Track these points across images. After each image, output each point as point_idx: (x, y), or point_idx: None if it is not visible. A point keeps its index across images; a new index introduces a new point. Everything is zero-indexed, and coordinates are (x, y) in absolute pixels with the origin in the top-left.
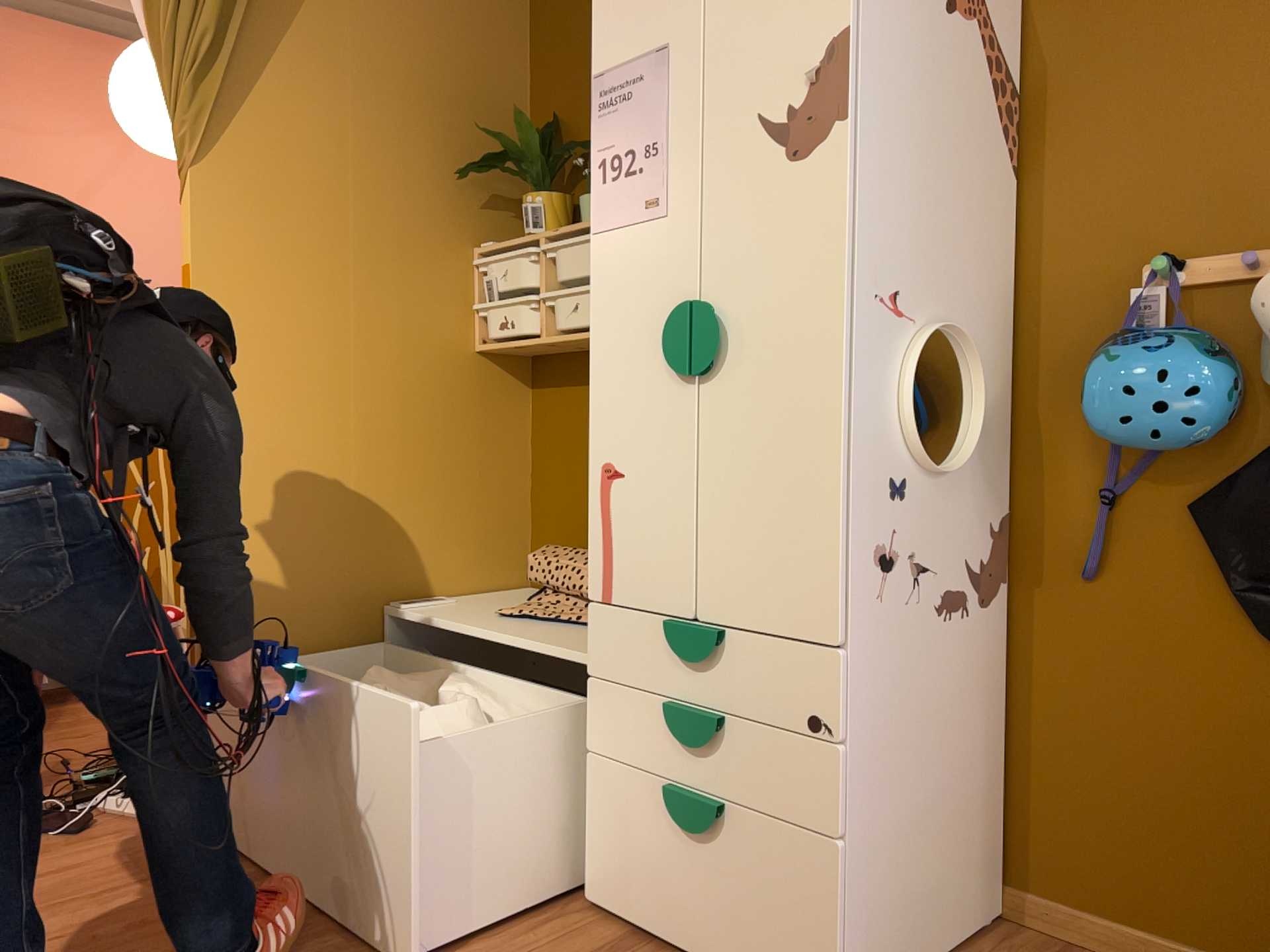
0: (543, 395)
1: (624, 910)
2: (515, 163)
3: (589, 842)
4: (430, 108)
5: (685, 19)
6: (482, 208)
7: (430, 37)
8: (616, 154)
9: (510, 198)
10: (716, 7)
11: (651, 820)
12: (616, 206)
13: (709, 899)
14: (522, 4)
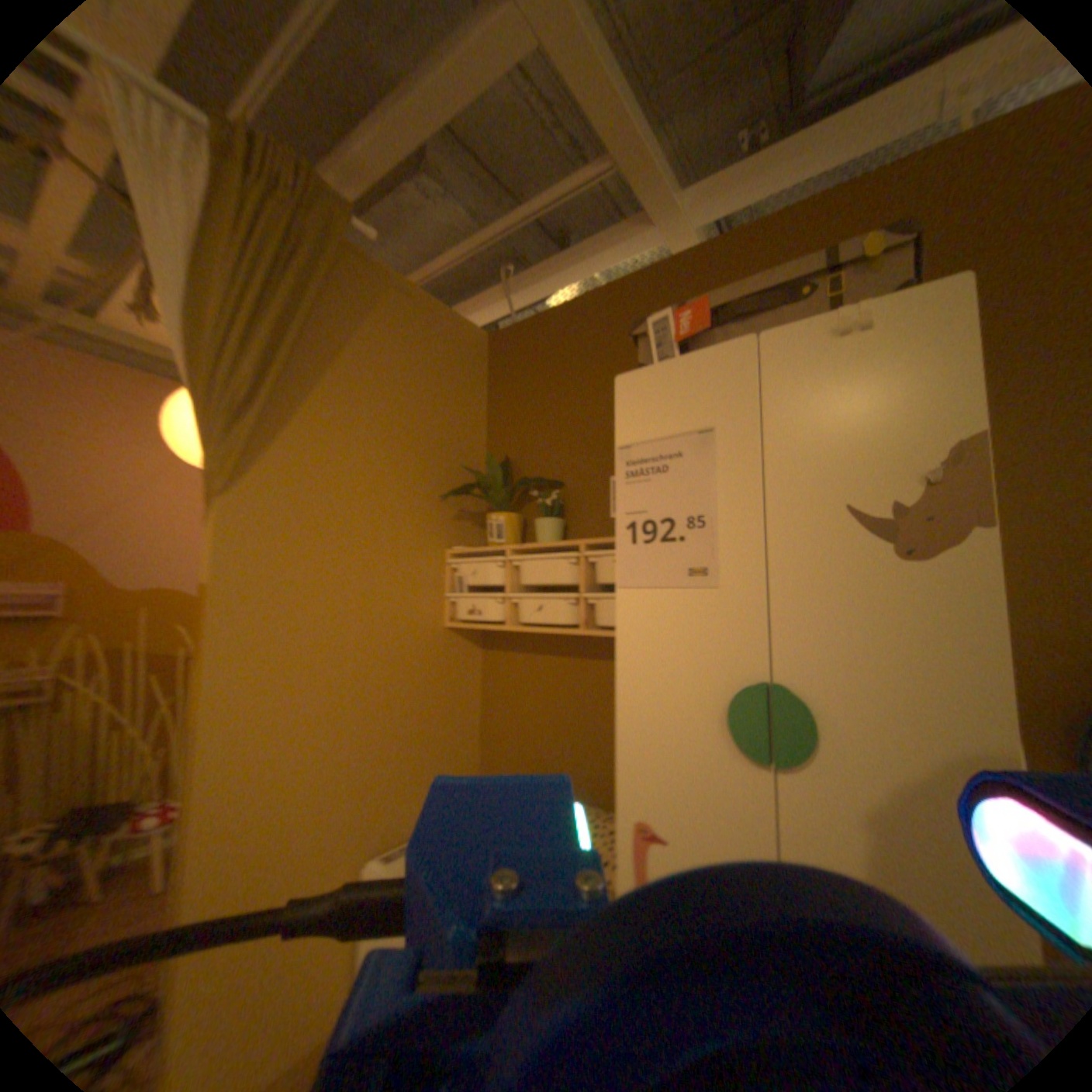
0: (494, 657)
1: None
2: (481, 489)
3: None
4: (420, 448)
5: (735, 404)
6: (453, 520)
7: (421, 397)
8: (649, 519)
9: (472, 511)
10: (778, 395)
11: None
12: (650, 567)
13: None
14: (482, 379)
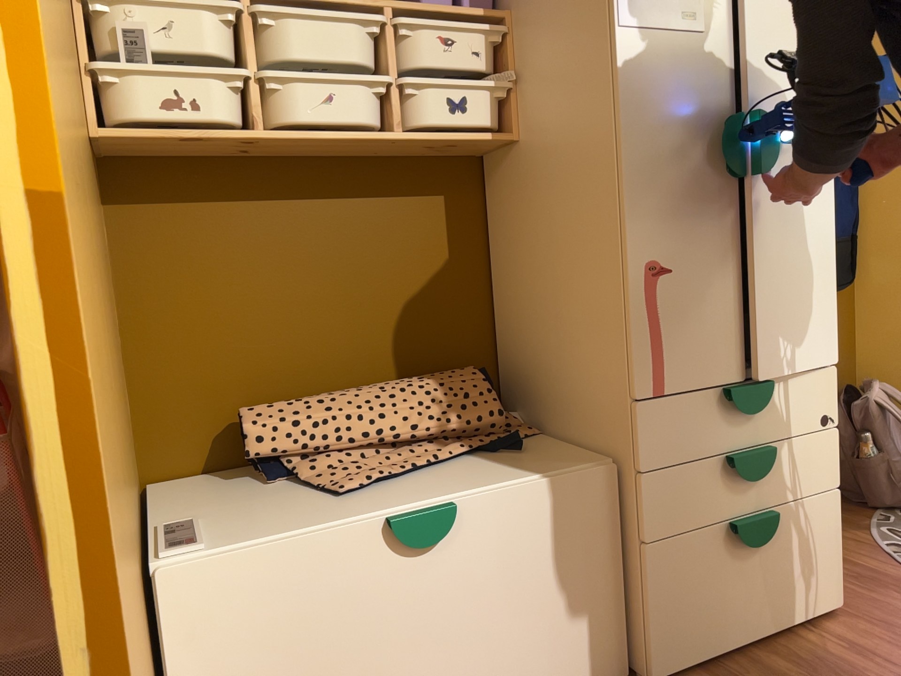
0: (144, 216)
1: (695, 657)
2: None
3: (649, 627)
4: None
5: None
6: None
7: None
8: None
9: None
10: None
11: (716, 561)
12: (650, 7)
13: (765, 588)
14: None
